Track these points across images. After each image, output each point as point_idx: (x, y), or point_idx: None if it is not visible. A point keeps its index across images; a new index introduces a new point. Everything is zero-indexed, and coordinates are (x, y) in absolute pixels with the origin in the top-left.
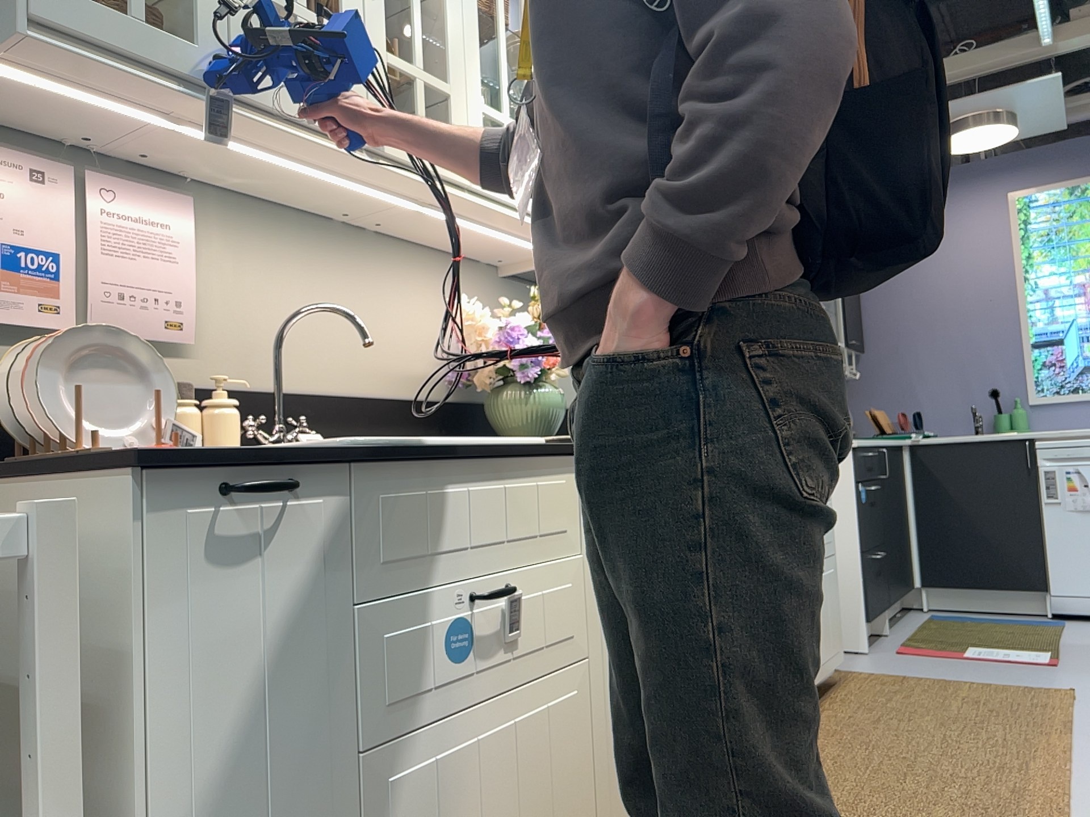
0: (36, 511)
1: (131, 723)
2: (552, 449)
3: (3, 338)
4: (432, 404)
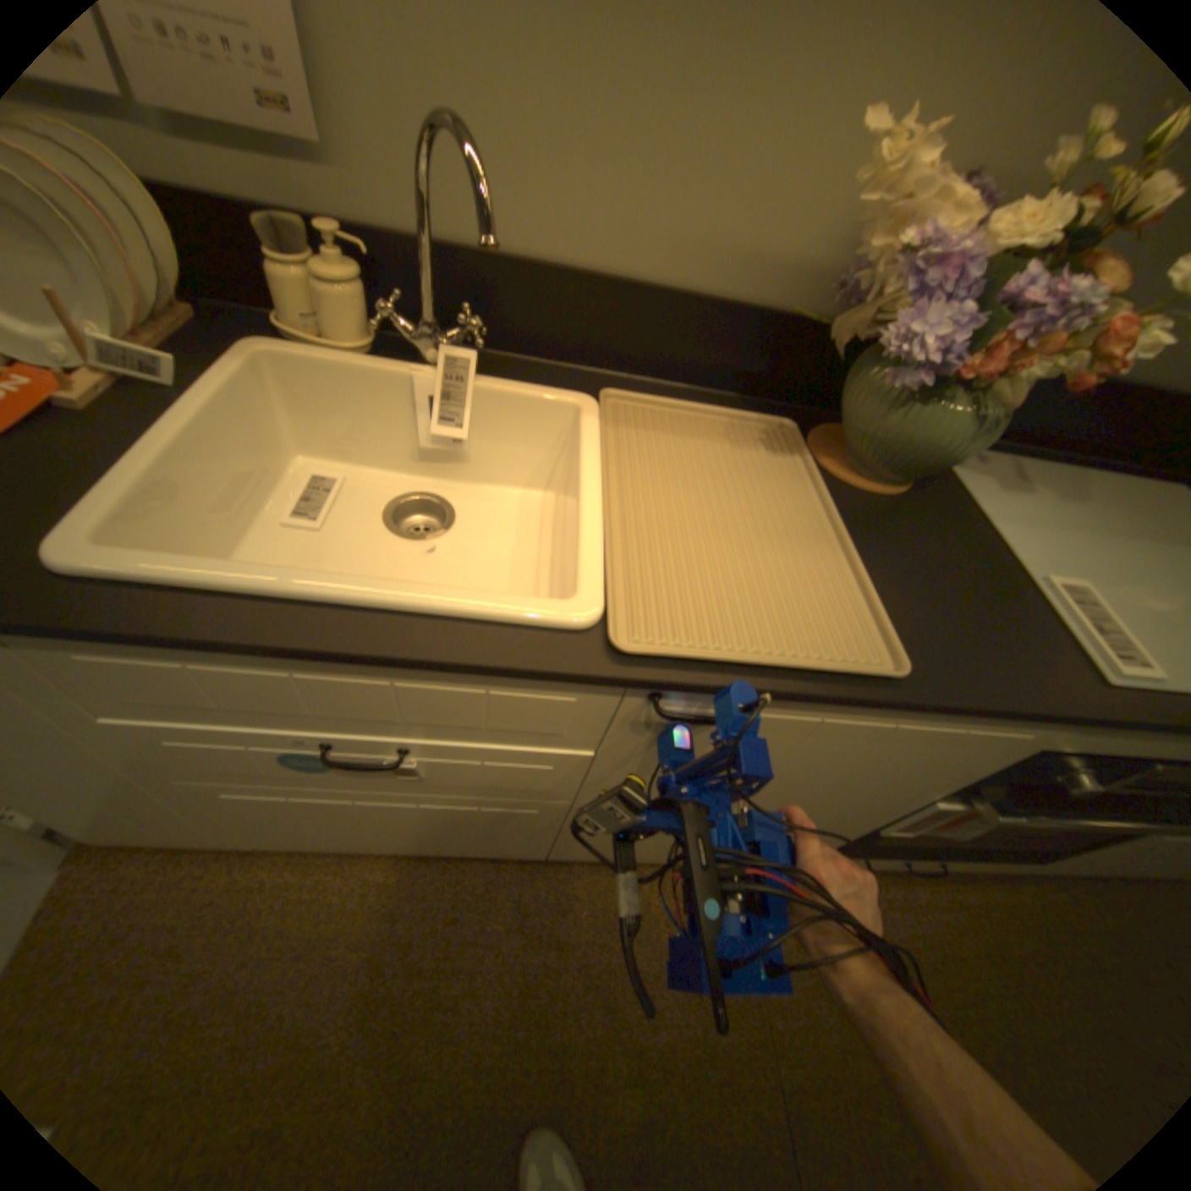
0: None
1: None
2: (530, 676)
3: None
4: (781, 318)
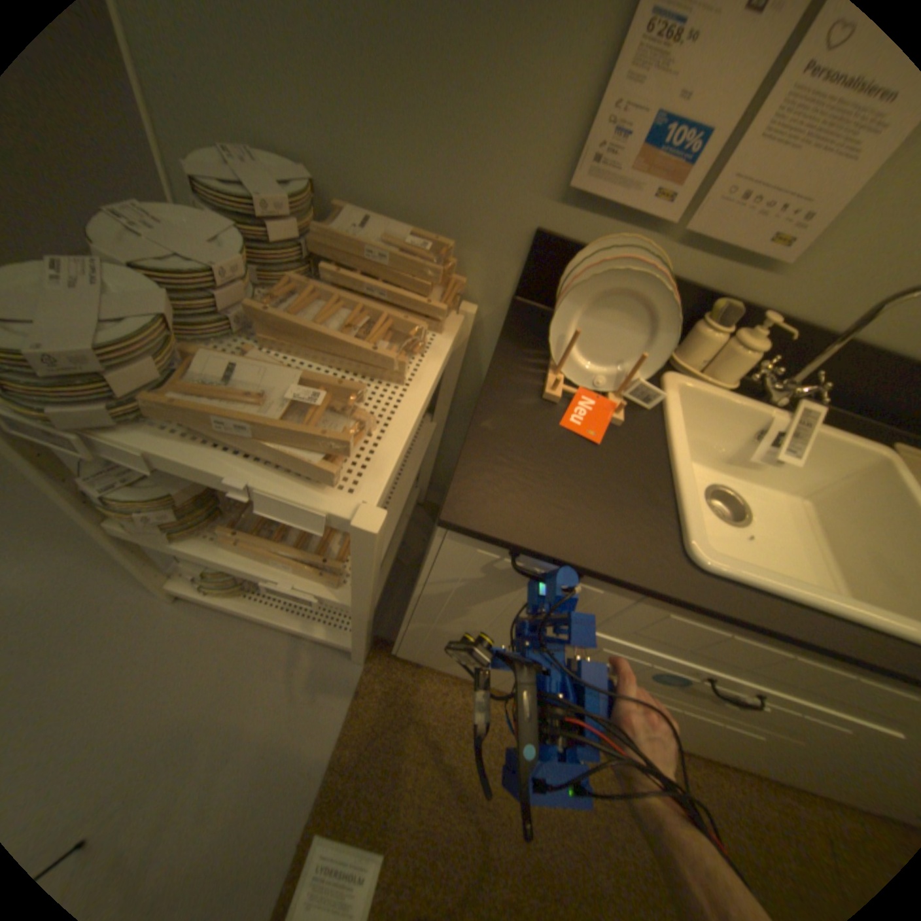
0: (359, 533)
1: (421, 592)
2: None
3: (617, 212)
4: None
